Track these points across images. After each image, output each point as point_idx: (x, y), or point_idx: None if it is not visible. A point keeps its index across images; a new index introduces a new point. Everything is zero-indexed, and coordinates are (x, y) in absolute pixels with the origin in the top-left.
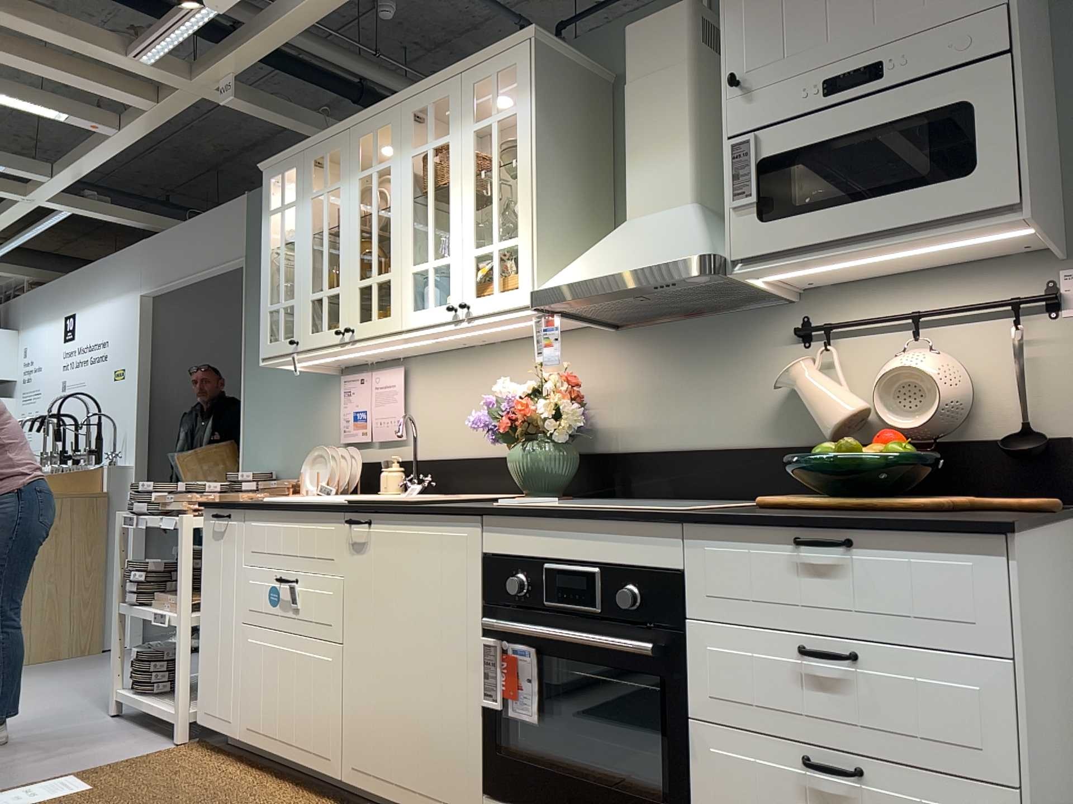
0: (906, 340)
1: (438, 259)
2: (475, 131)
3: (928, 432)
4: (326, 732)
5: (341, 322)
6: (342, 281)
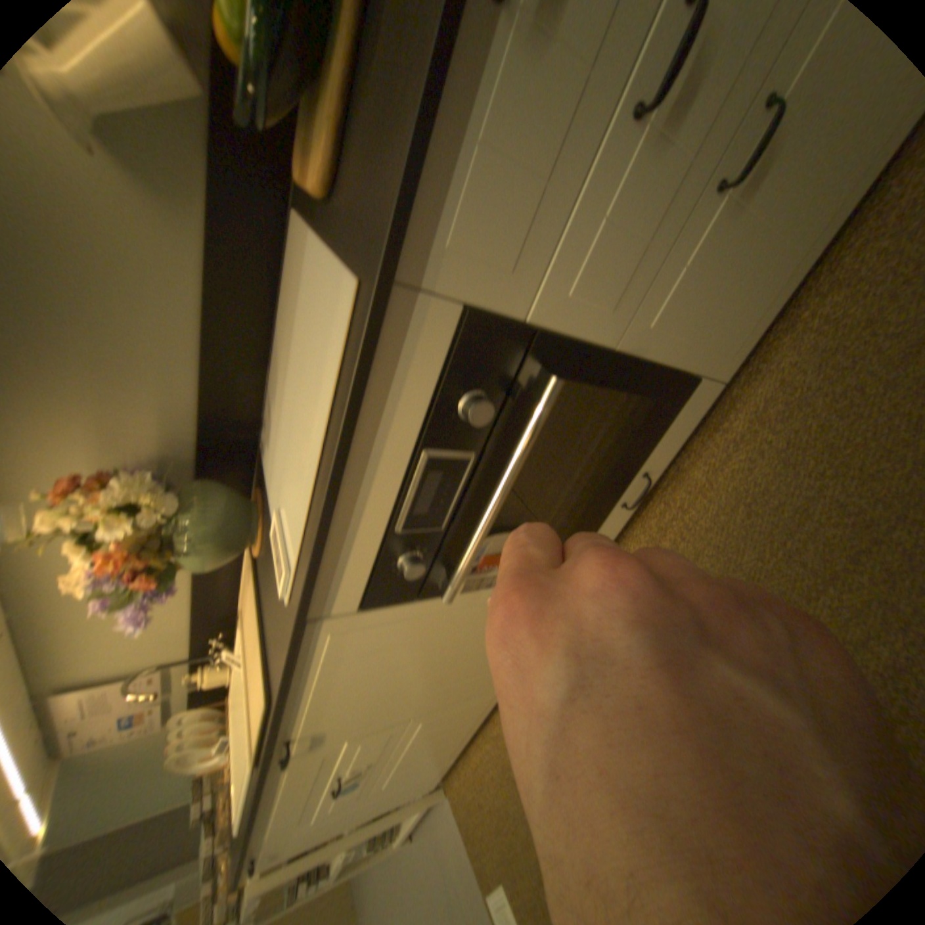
0: None
1: None
2: None
3: None
4: (477, 704)
5: None
6: None
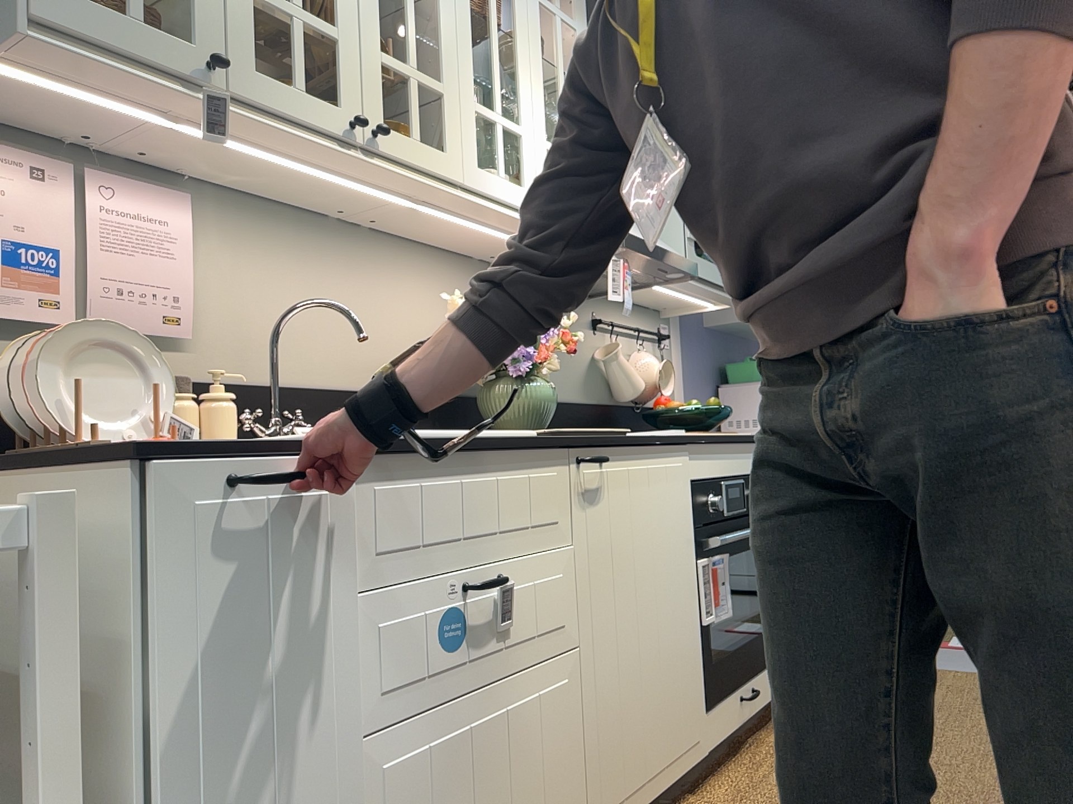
0: (629, 344)
1: (509, 121)
2: (542, 3)
3: (654, 400)
4: (568, 801)
5: (347, 100)
6: (344, 24)
